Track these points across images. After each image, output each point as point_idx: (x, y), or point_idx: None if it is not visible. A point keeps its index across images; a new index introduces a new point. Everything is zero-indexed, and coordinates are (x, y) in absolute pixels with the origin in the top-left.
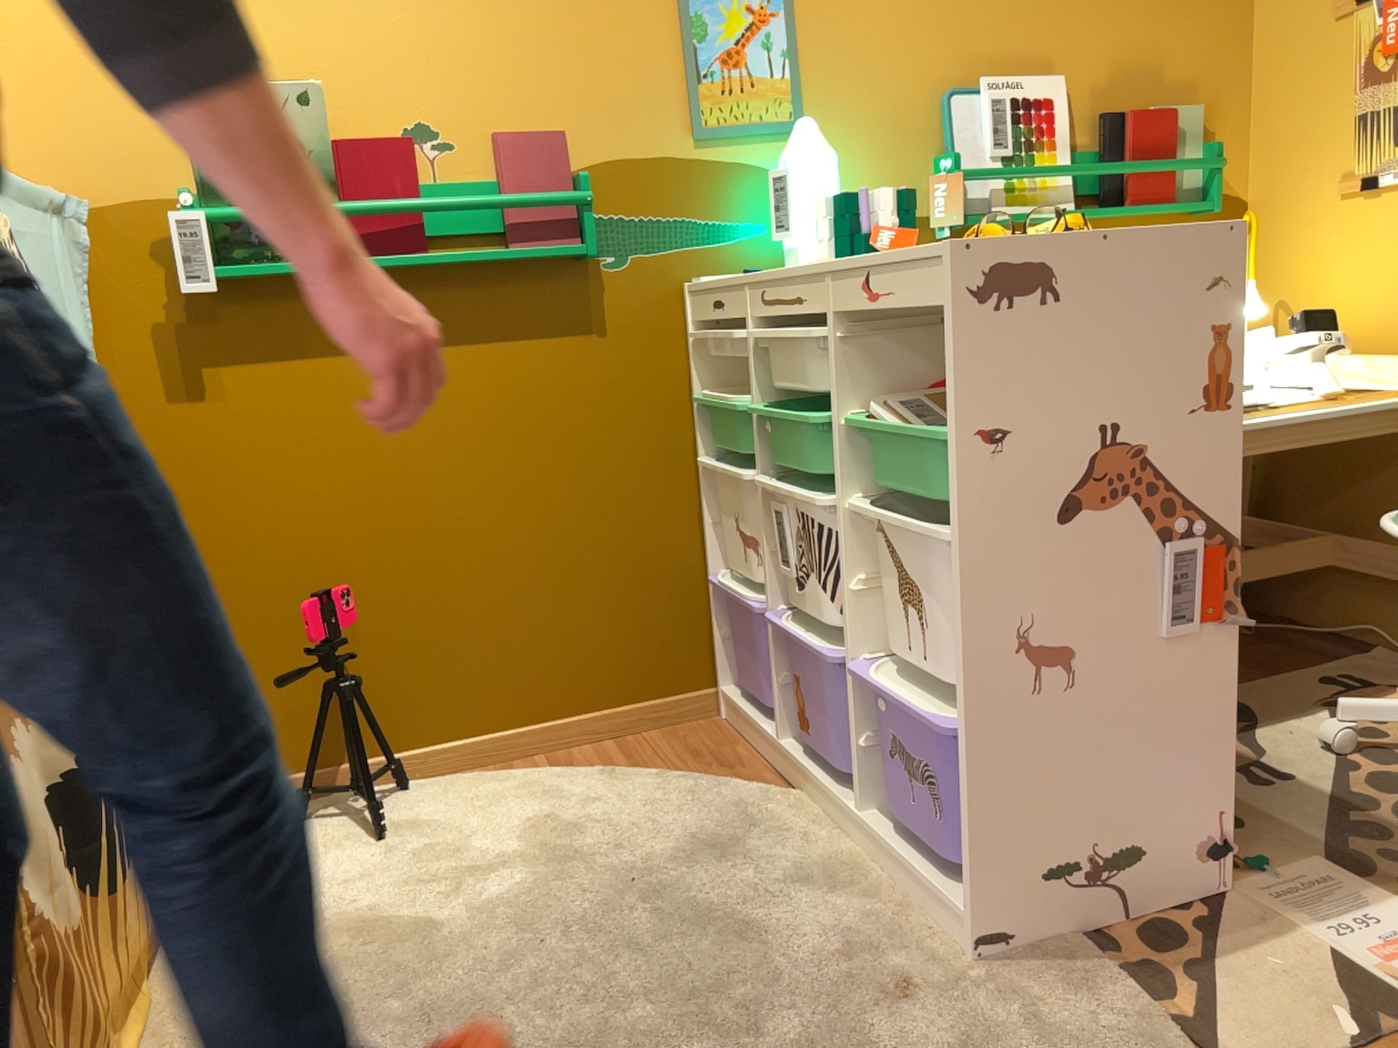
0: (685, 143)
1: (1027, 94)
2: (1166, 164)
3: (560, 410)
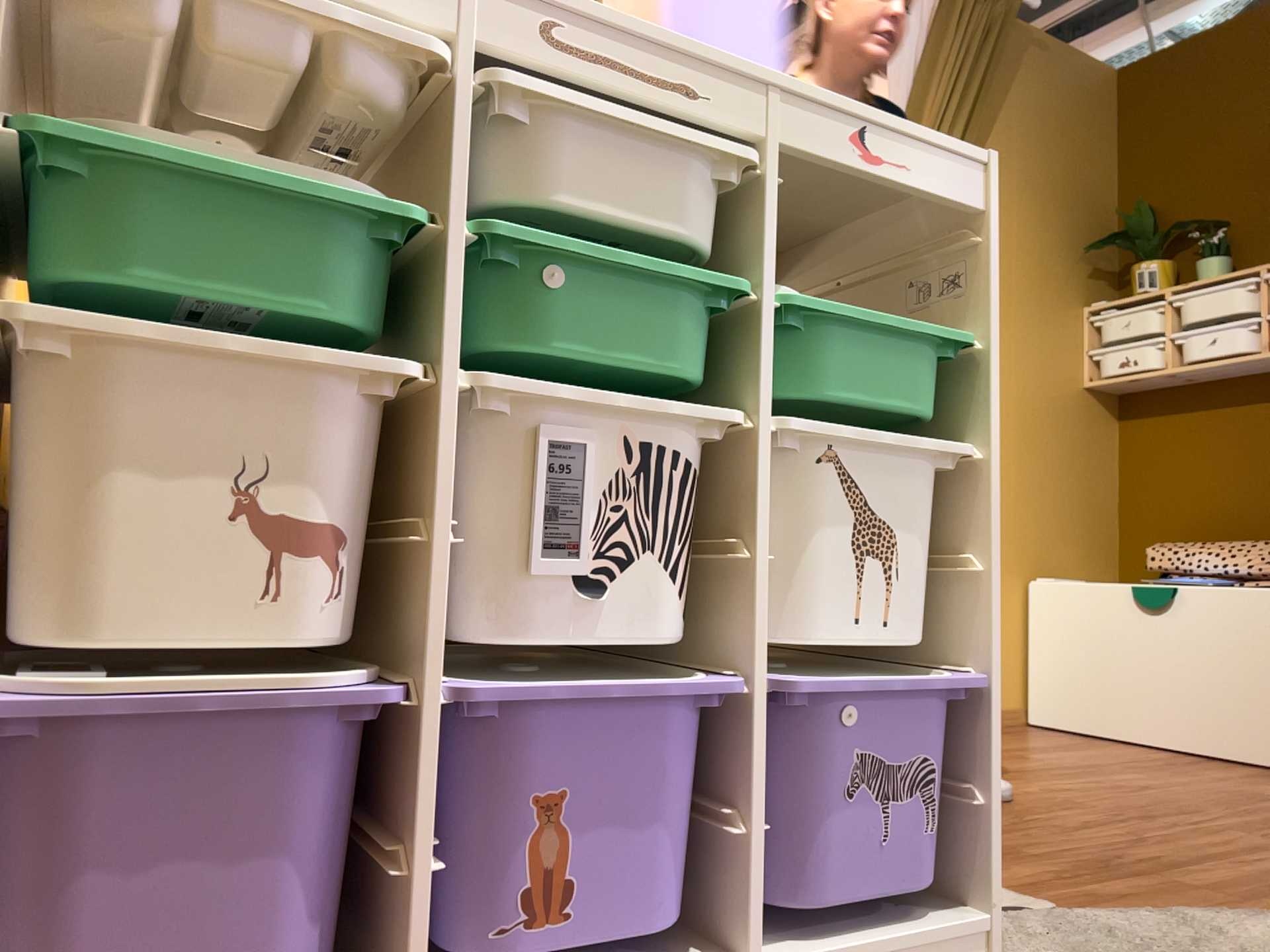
0: None
1: None
2: None
3: None
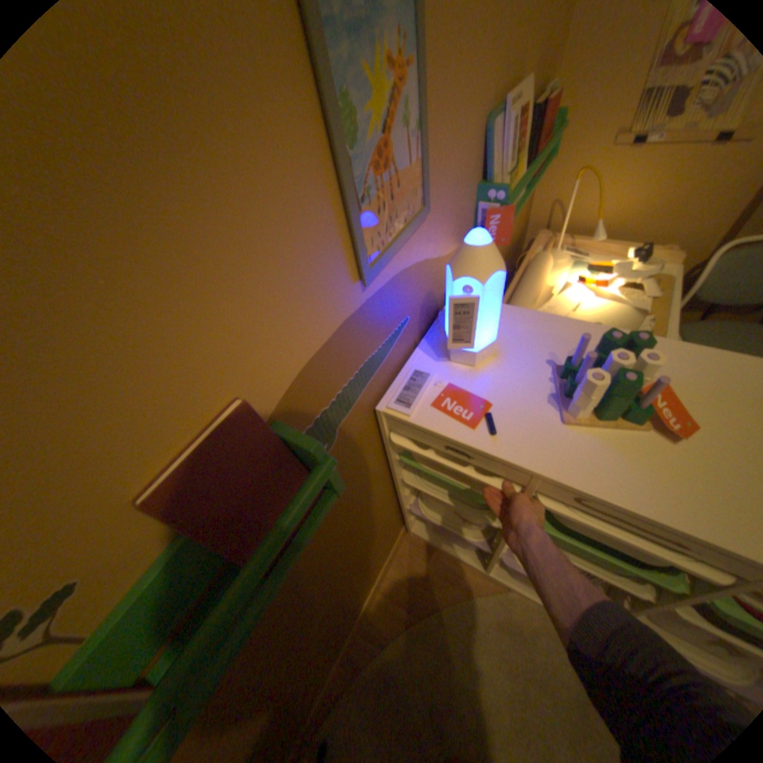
0: (356, 292)
1: (524, 99)
2: (559, 137)
3: (323, 556)
